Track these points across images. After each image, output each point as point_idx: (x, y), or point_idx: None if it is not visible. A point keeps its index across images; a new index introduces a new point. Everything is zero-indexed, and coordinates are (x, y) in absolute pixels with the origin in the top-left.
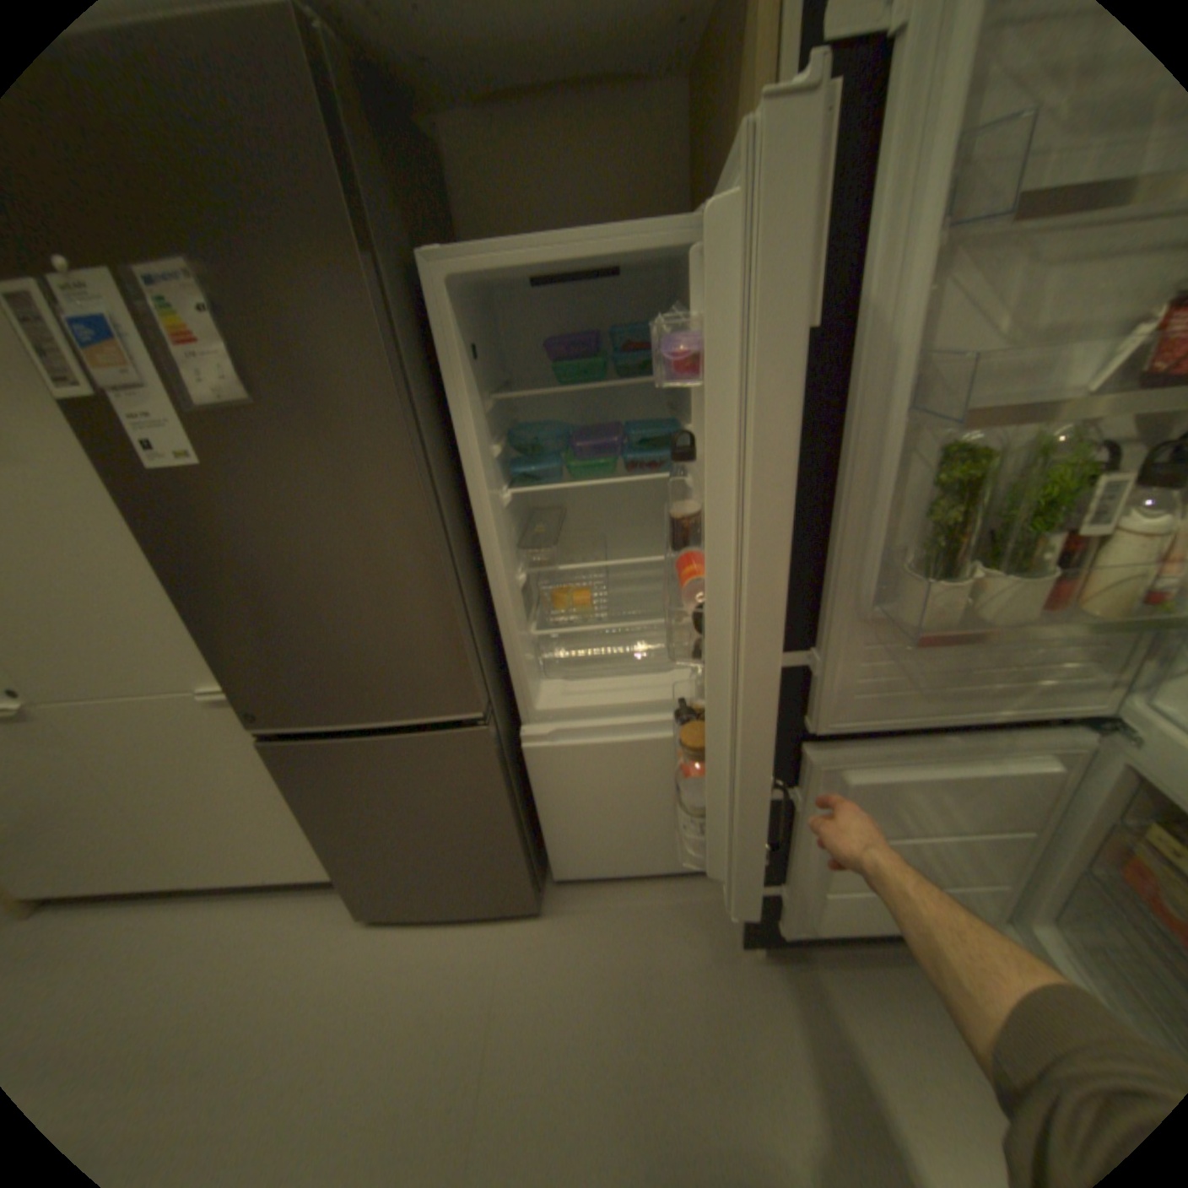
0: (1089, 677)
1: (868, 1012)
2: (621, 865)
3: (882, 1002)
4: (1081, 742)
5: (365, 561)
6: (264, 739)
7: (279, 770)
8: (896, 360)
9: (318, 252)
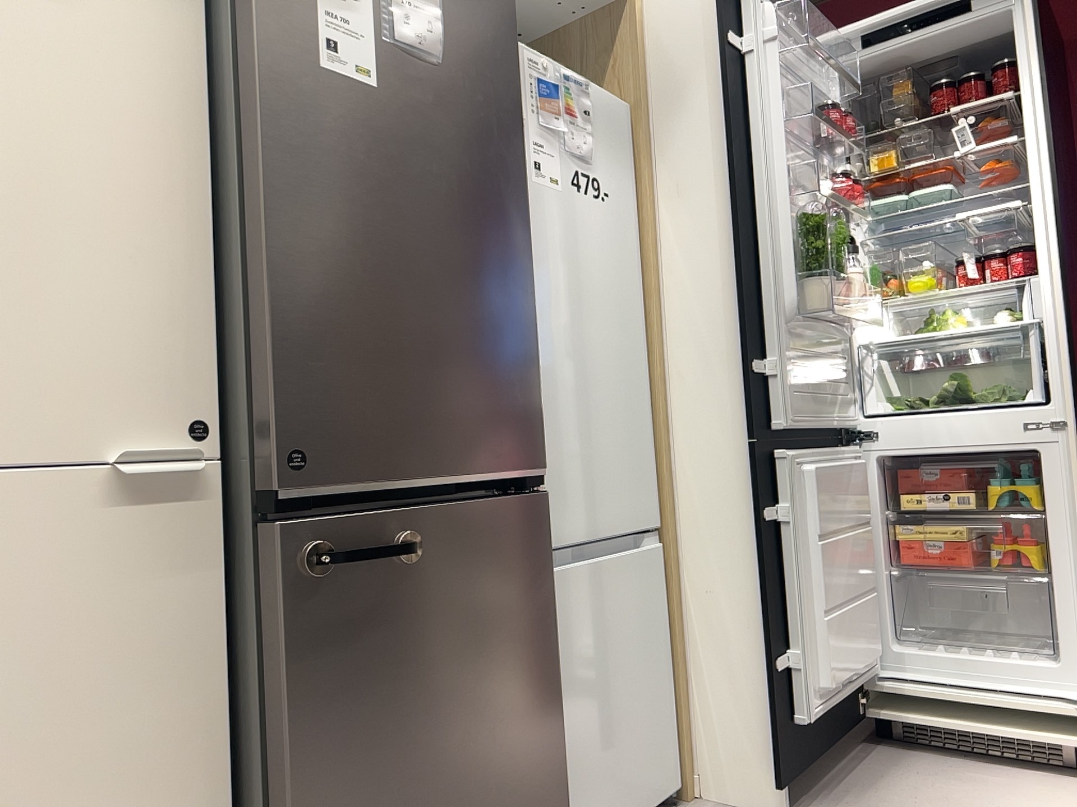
0: (849, 393)
1: (879, 792)
2: (614, 806)
3: (876, 783)
4: (858, 448)
5: (483, 248)
6: (290, 524)
7: (297, 595)
8: (774, 173)
9: (497, 1)
